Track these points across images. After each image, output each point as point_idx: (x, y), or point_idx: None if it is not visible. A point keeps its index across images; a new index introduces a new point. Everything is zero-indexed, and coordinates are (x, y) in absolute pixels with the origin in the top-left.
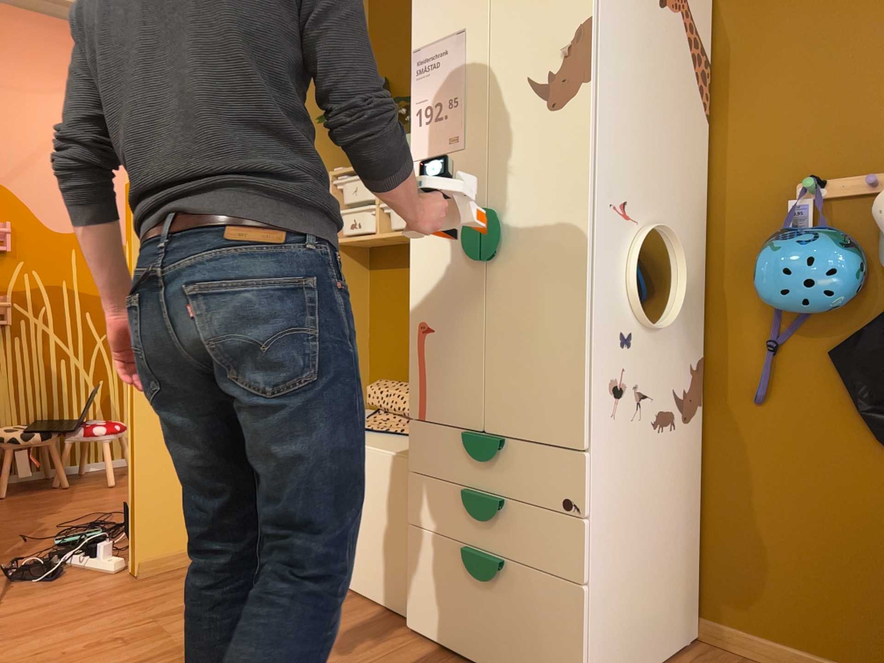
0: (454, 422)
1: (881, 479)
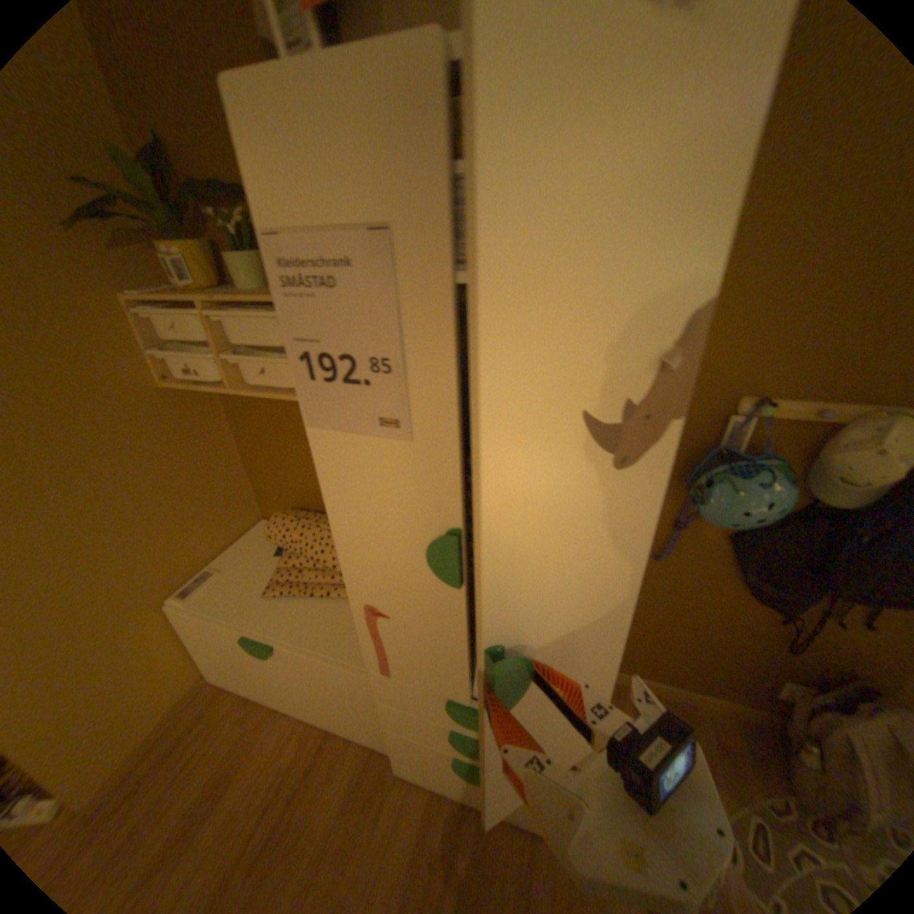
0: (429, 690)
1: (742, 611)
